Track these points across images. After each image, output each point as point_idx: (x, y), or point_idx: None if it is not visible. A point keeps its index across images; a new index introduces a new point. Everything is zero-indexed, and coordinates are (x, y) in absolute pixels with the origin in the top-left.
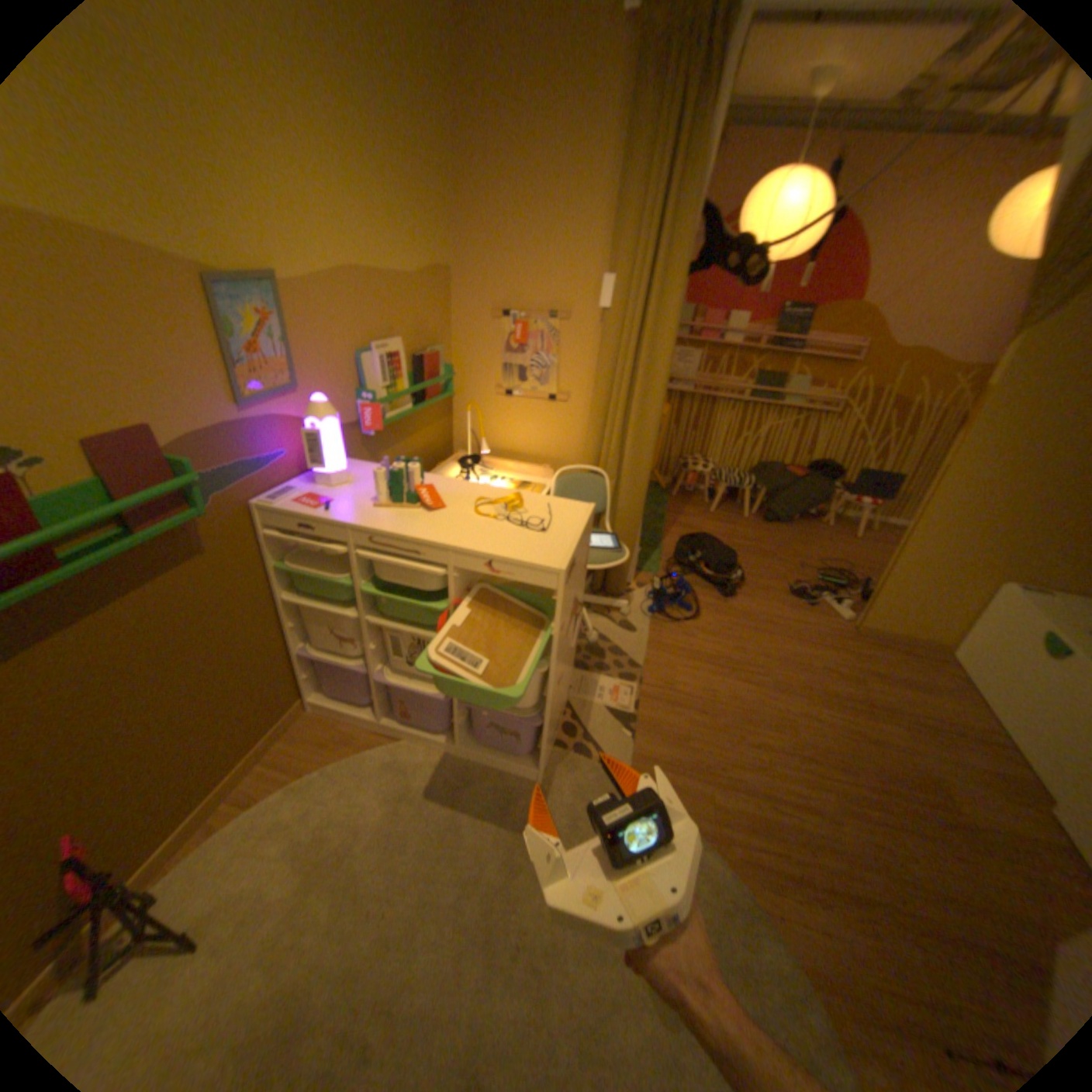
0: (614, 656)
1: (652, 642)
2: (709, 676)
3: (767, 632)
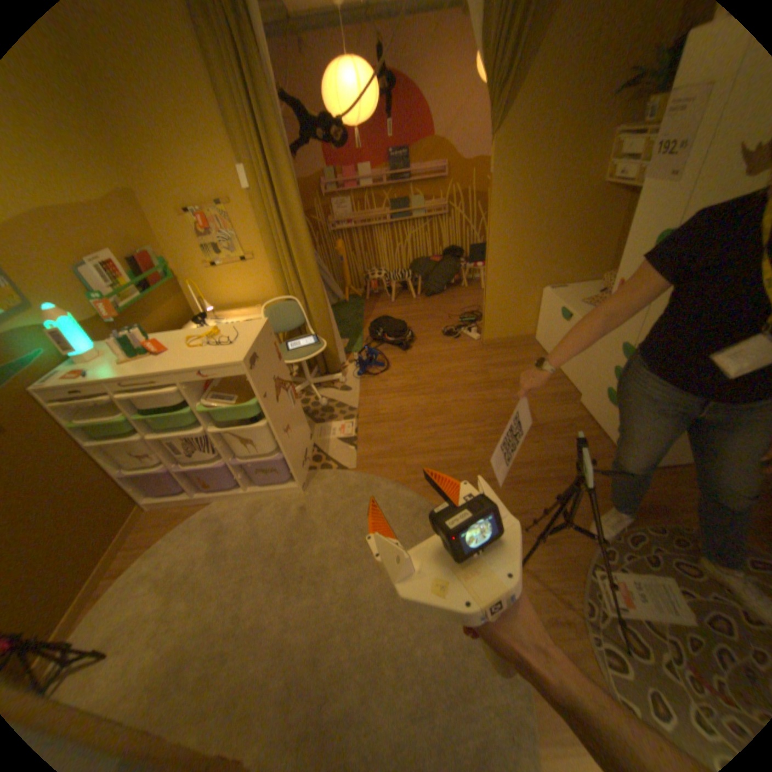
0: (339, 408)
1: (362, 392)
2: (397, 399)
3: (430, 363)
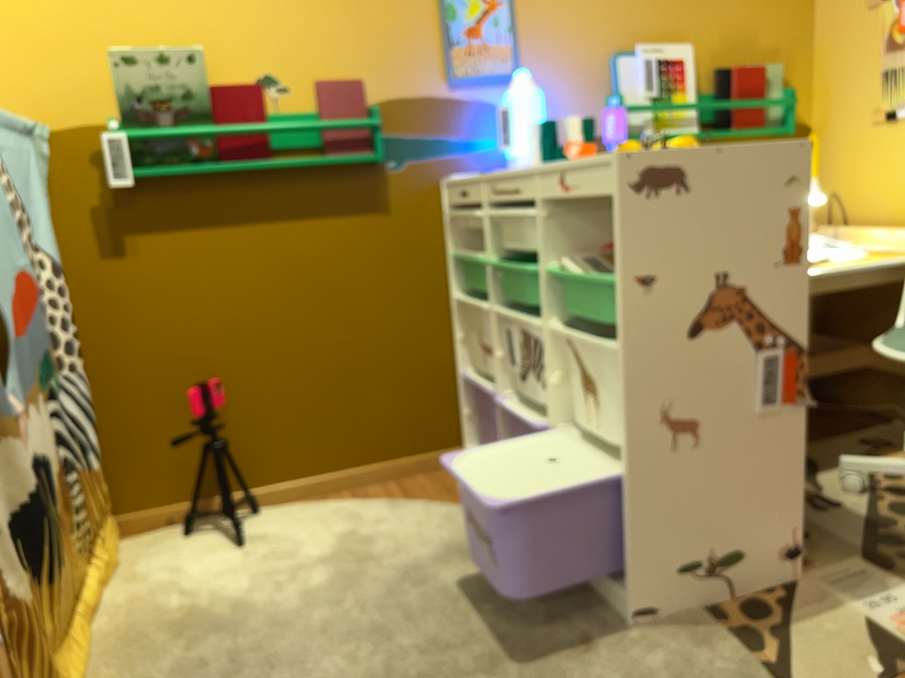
0: None
1: None
2: None
3: None
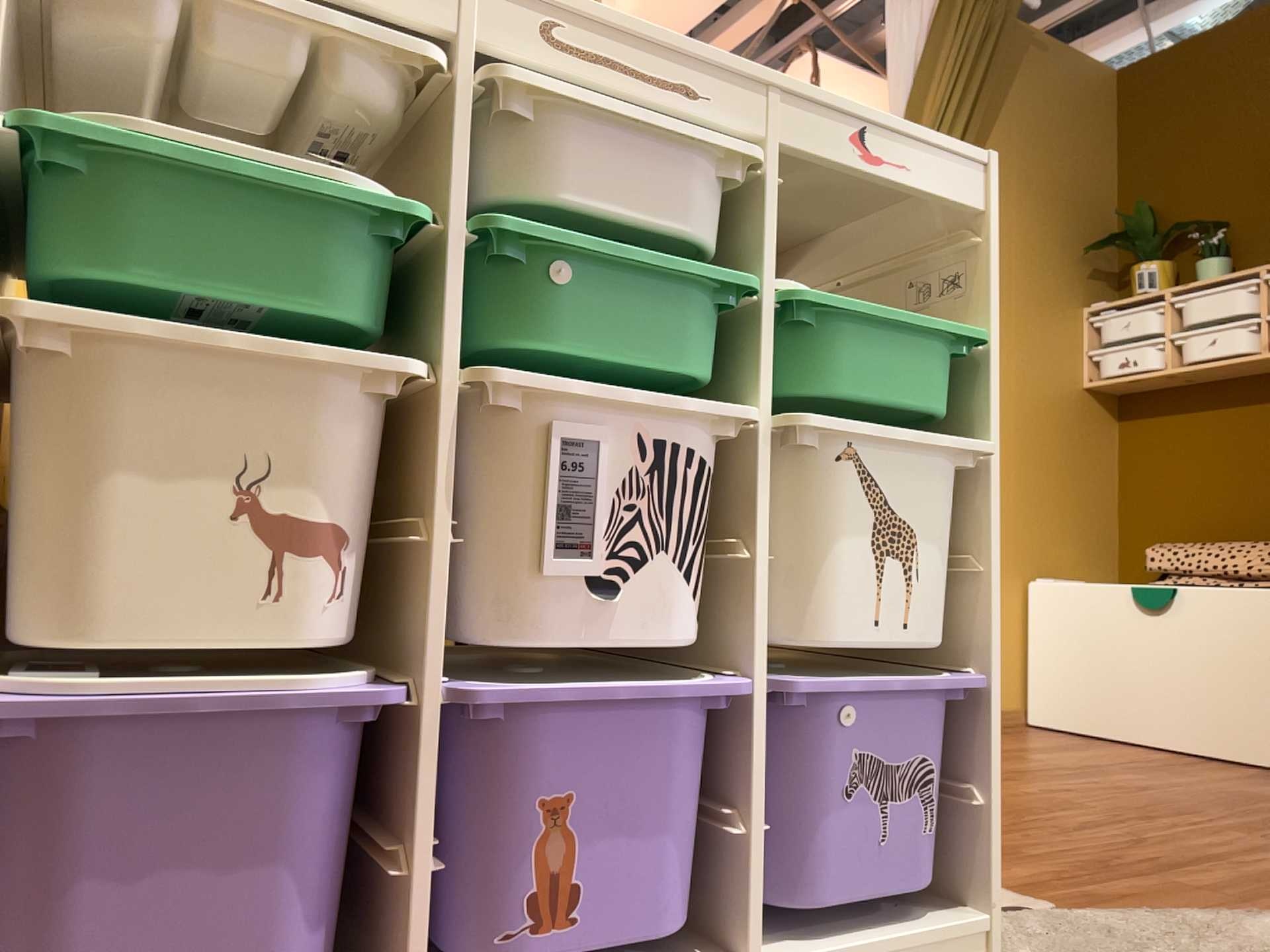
0: None
1: None
2: None
3: None
